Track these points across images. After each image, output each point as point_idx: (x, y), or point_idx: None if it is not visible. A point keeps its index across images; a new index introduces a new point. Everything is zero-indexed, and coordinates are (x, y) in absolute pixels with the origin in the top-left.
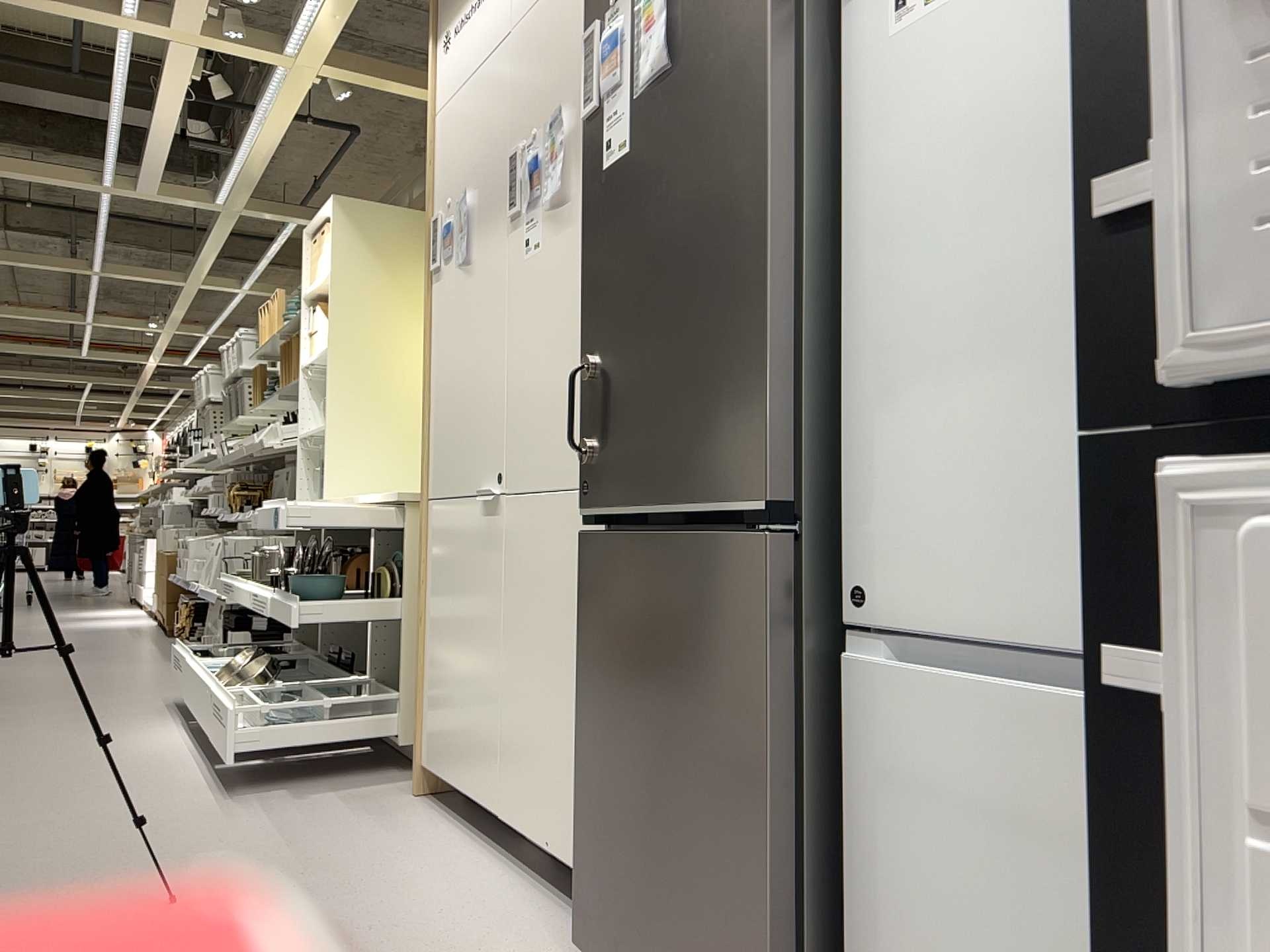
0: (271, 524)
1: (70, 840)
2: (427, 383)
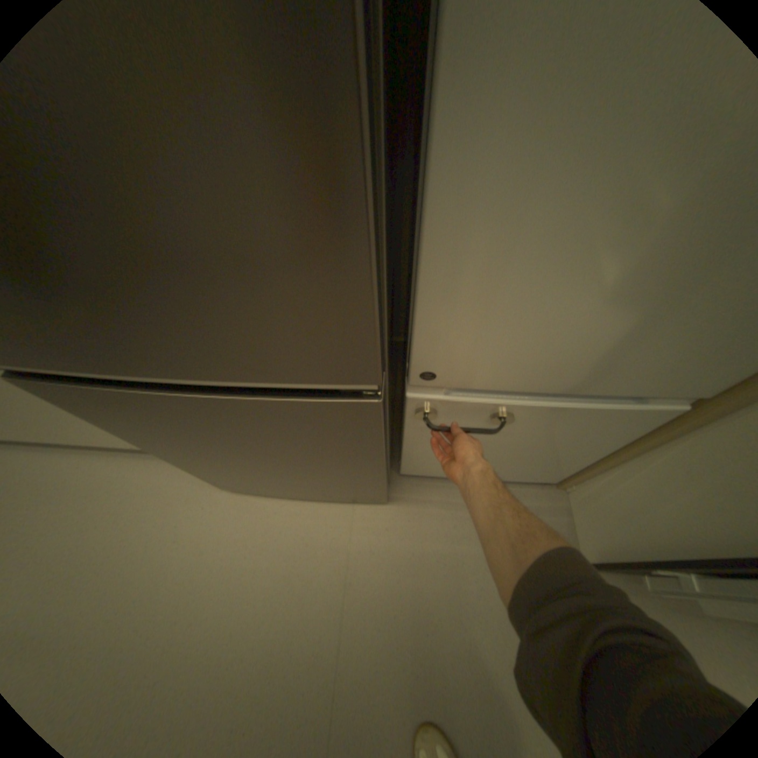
0: None
1: None
2: None
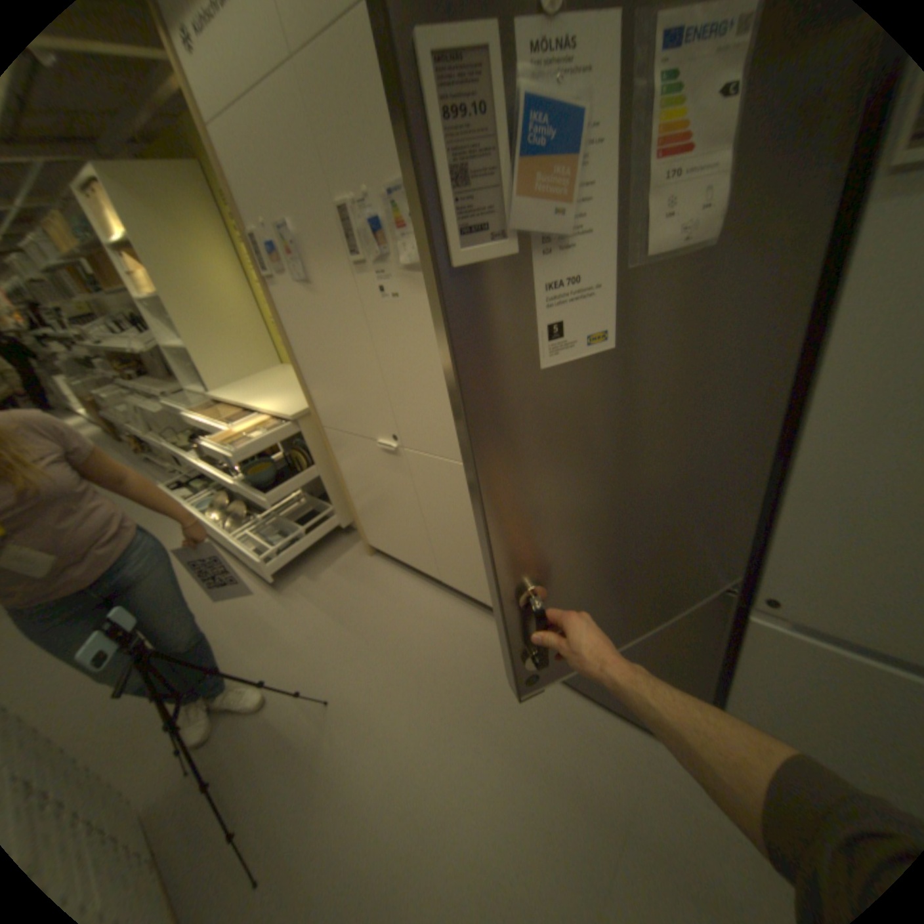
0: (183, 415)
1: (222, 667)
2: (291, 356)
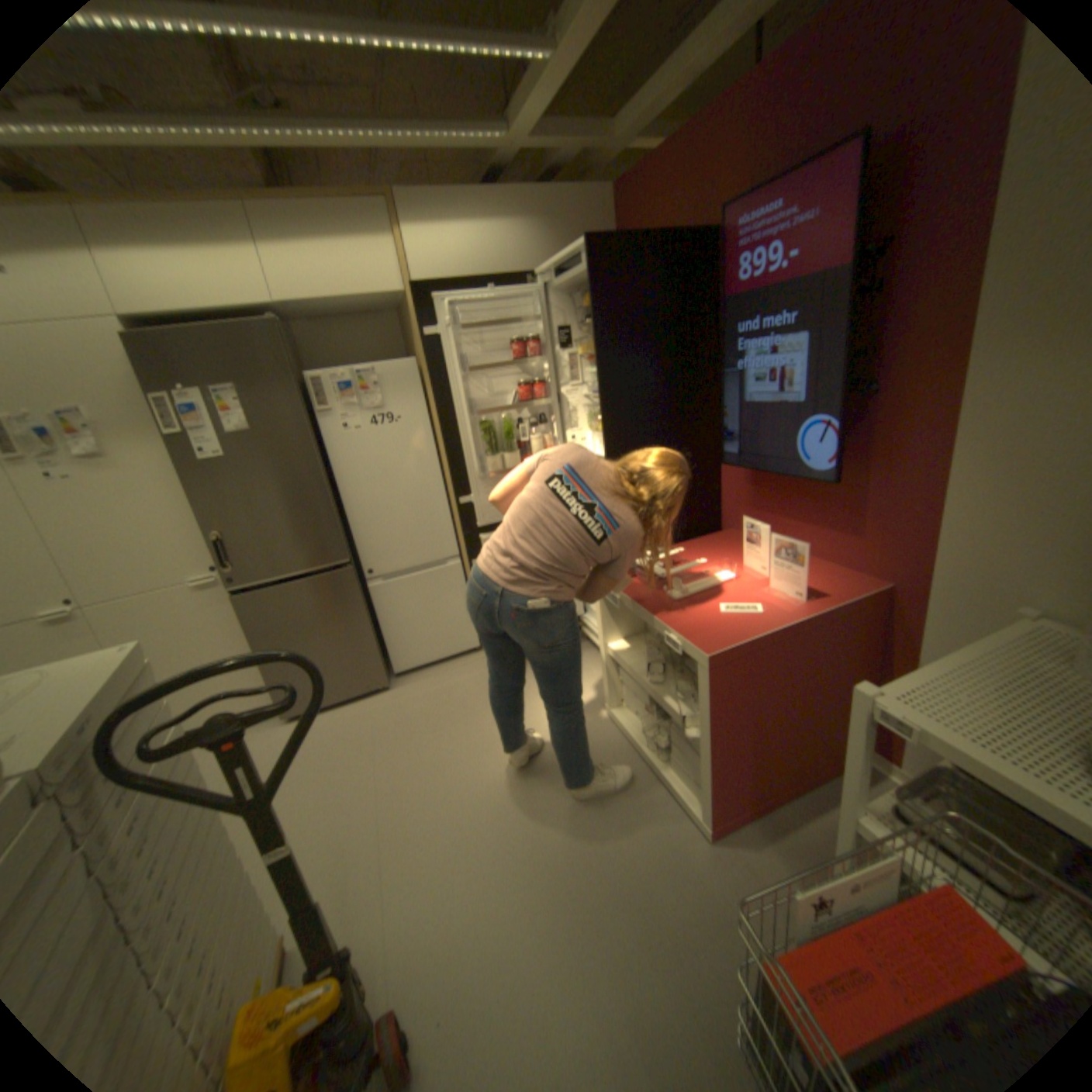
0: None
1: None
2: None
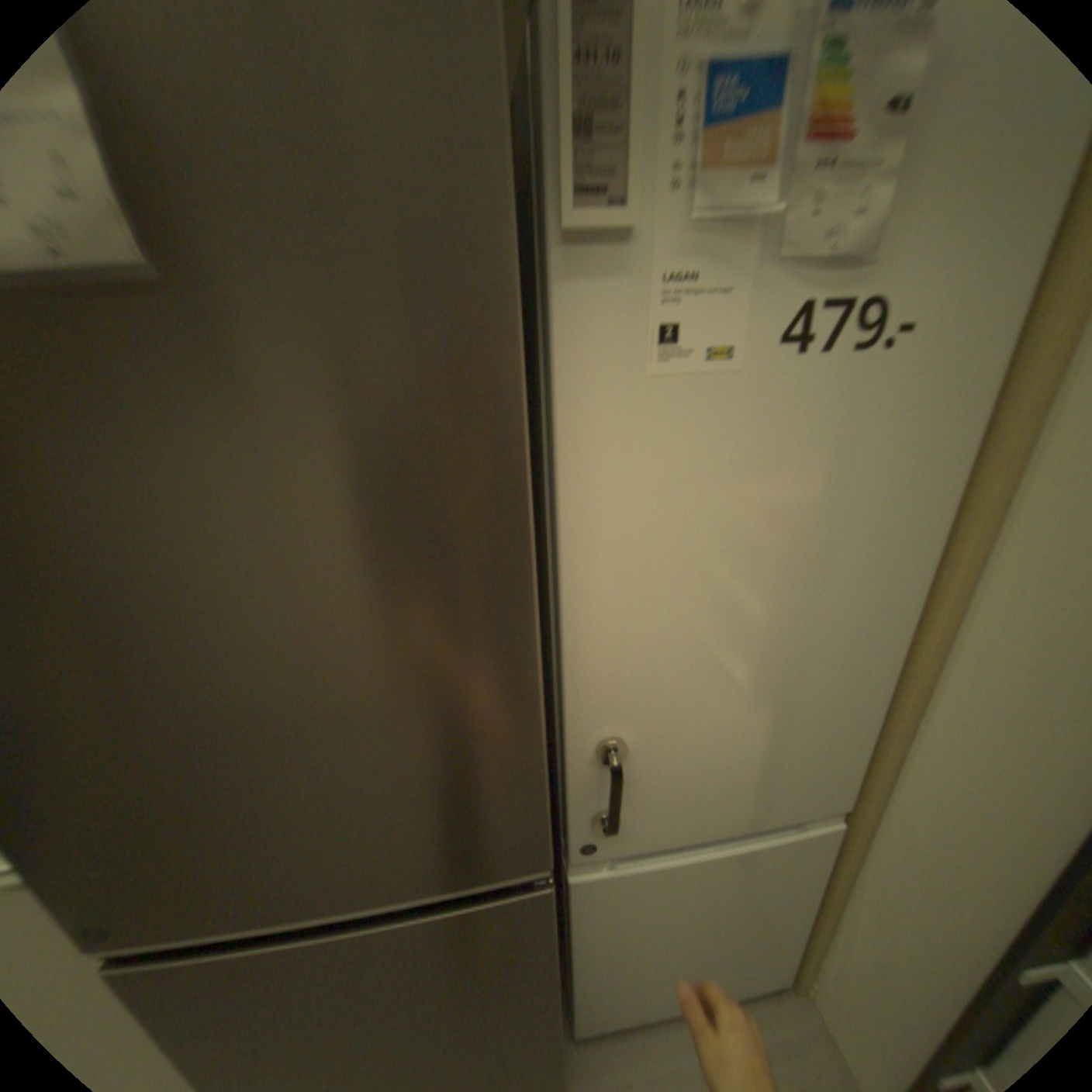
0: None
1: None
2: None
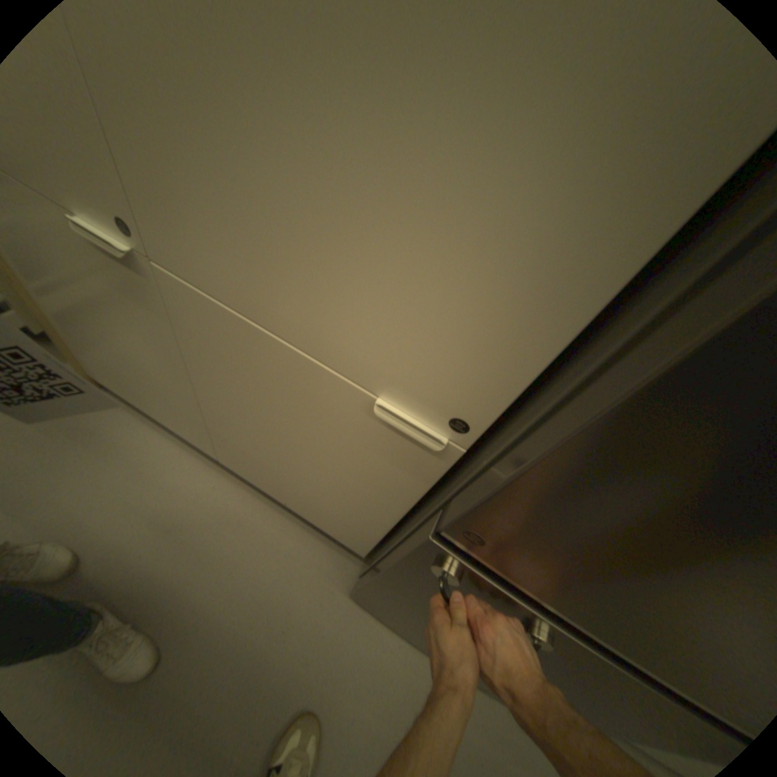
0: None
1: None
2: None
